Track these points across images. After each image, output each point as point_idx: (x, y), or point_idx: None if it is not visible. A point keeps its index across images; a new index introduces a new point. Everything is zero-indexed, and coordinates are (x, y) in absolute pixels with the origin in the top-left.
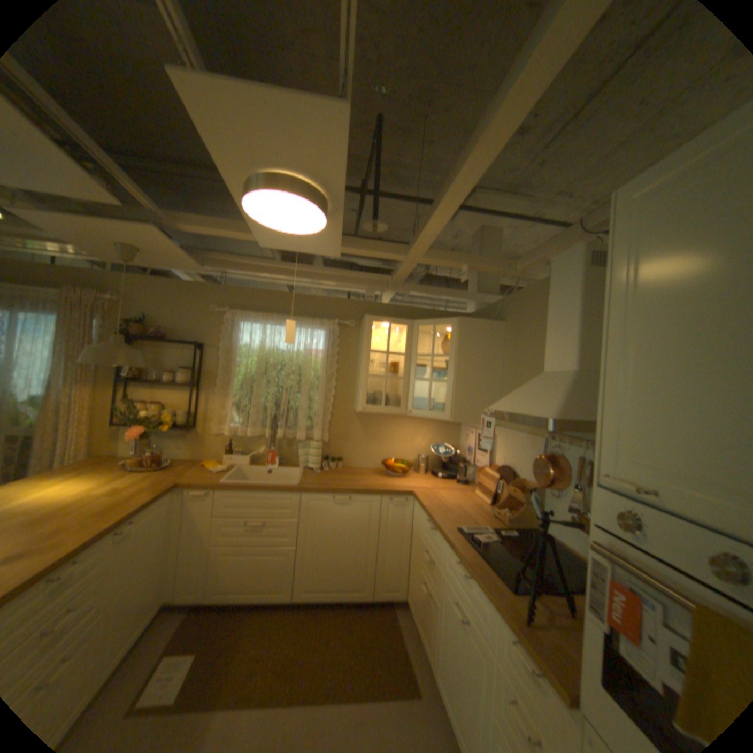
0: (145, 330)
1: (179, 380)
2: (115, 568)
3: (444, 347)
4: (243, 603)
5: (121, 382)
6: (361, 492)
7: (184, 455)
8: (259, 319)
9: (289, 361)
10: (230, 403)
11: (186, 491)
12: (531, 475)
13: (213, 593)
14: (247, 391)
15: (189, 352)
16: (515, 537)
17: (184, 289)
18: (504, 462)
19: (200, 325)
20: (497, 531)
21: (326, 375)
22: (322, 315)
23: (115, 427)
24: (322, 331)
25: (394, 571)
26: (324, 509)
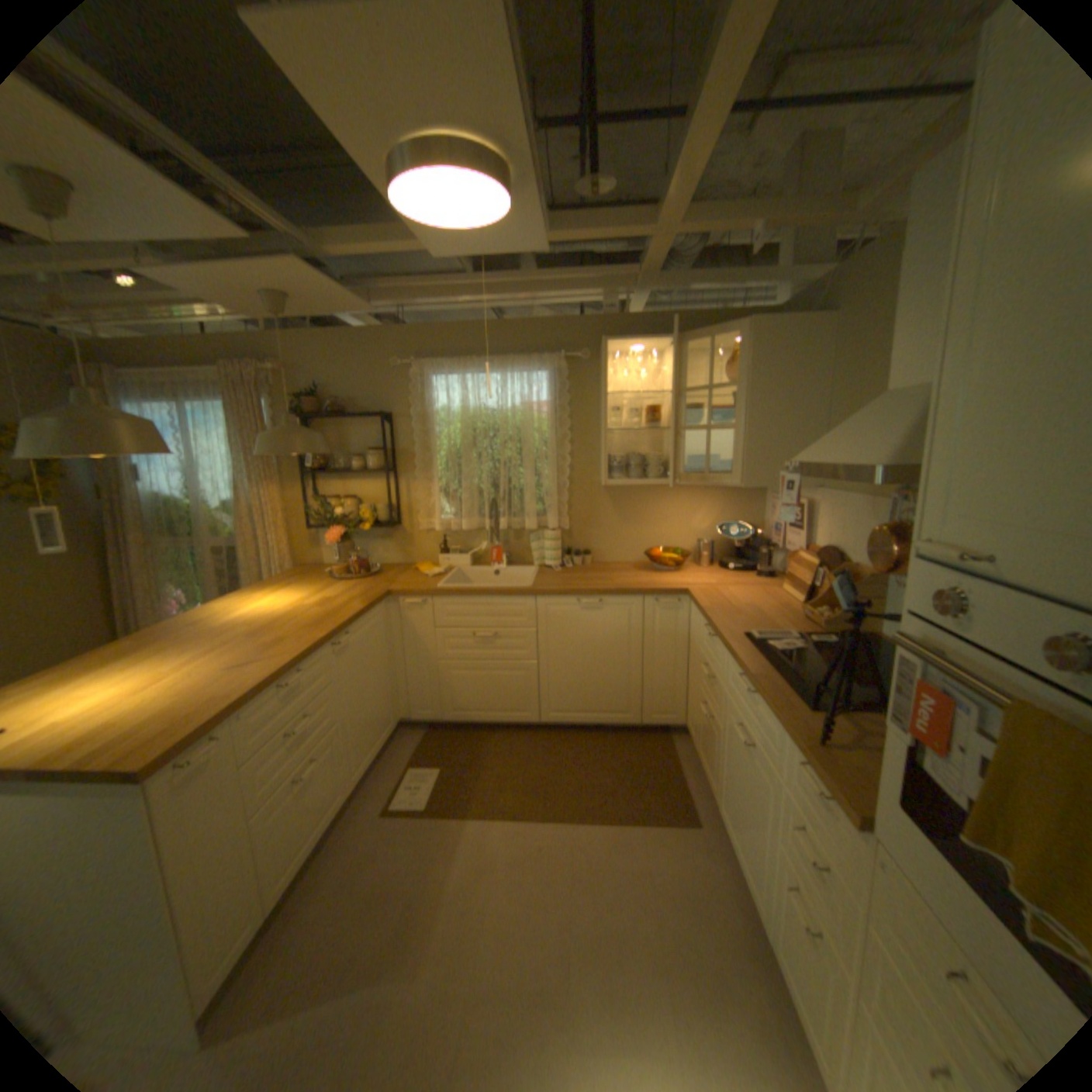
0: (320, 405)
1: (370, 466)
2: (340, 680)
3: (729, 372)
4: (485, 722)
5: (309, 475)
6: (615, 592)
7: (394, 558)
8: (455, 368)
9: (503, 424)
10: (437, 489)
11: (401, 599)
12: (869, 556)
13: (450, 710)
14: (454, 472)
15: (376, 428)
16: (833, 644)
17: (354, 341)
18: (828, 541)
19: (383, 388)
20: (807, 637)
21: (556, 437)
22: (541, 348)
23: (314, 531)
24: (544, 373)
25: (668, 690)
26: (568, 616)
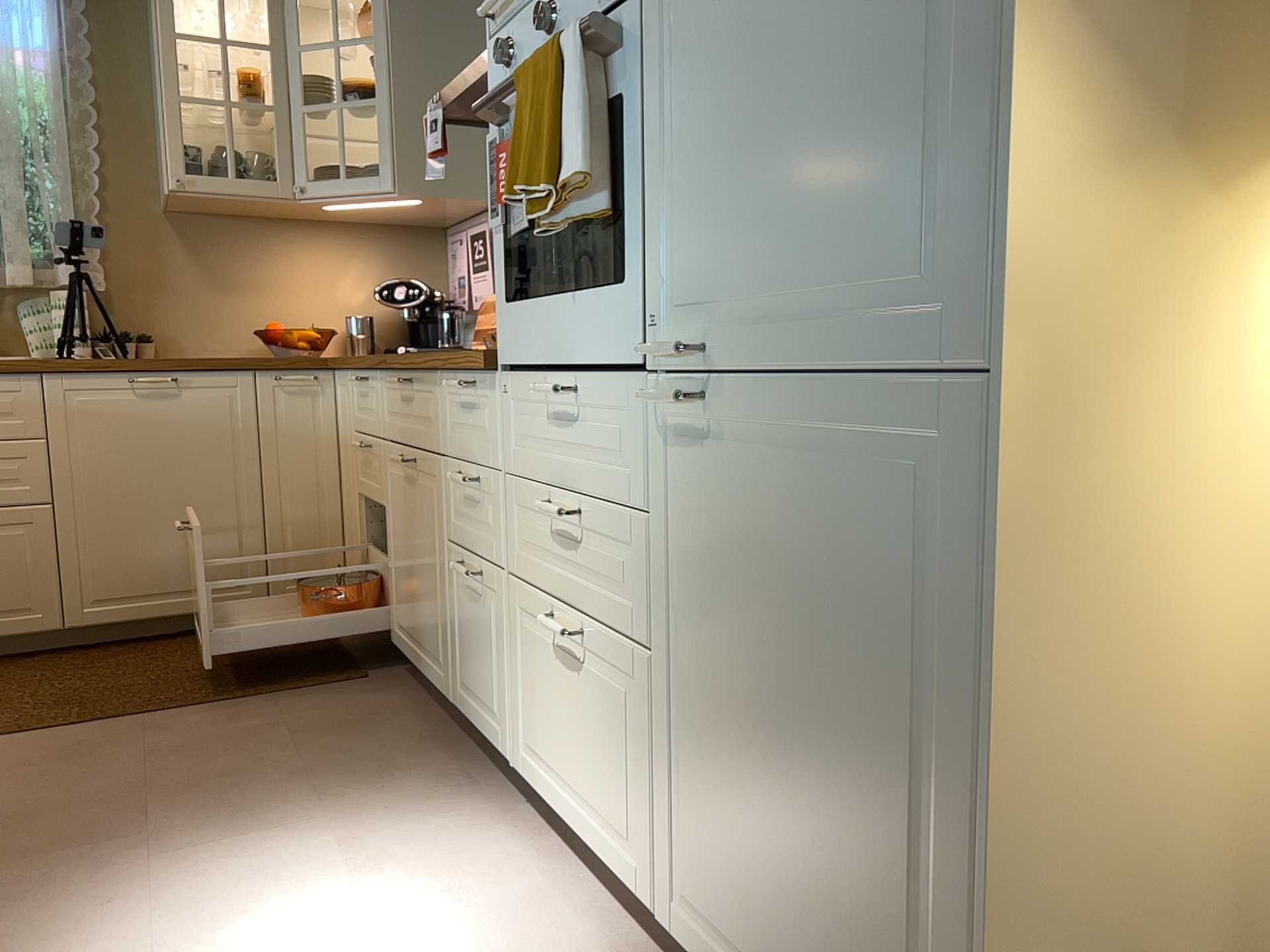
0: None
1: None
2: None
3: (365, 27)
4: None
5: None
6: (203, 363)
7: None
8: None
9: None
10: None
11: None
12: None
13: None
14: None
15: None
16: None
17: None
18: None
19: None
20: None
21: (68, 118)
22: None
23: None
24: None
25: (310, 534)
26: (114, 410)
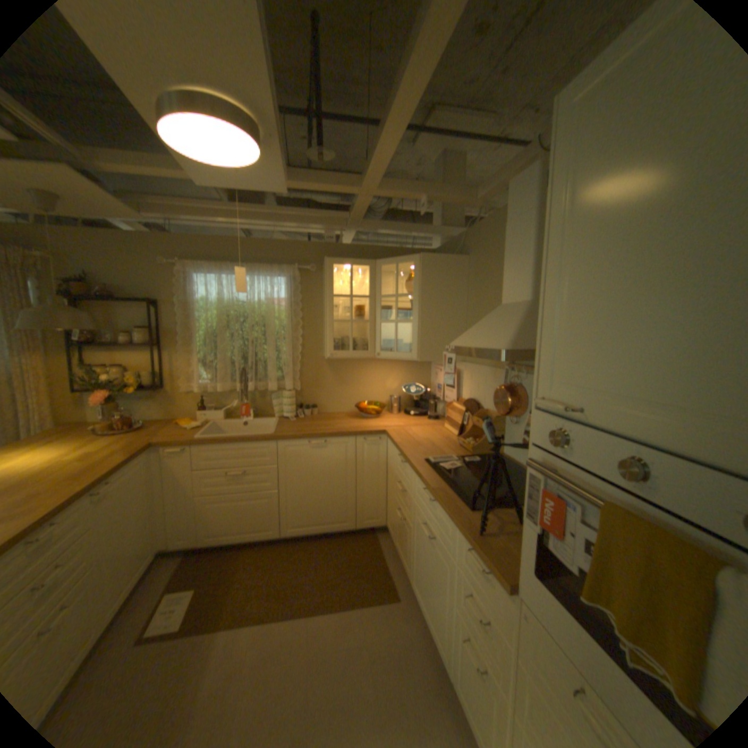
0: (89, 289)
1: (136, 340)
2: (98, 525)
3: (408, 287)
4: (234, 543)
5: (75, 347)
6: (336, 434)
7: (156, 415)
8: (213, 269)
9: (251, 313)
10: (196, 360)
11: (161, 449)
12: (494, 405)
13: (204, 537)
14: (211, 347)
15: (143, 310)
16: (477, 462)
17: (124, 240)
18: (469, 396)
19: (150, 279)
20: (462, 458)
21: (292, 324)
22: (280, 260)
23: (79, 394)
24: (283, 278)
25: (373, 502)
26: (302, 454)
